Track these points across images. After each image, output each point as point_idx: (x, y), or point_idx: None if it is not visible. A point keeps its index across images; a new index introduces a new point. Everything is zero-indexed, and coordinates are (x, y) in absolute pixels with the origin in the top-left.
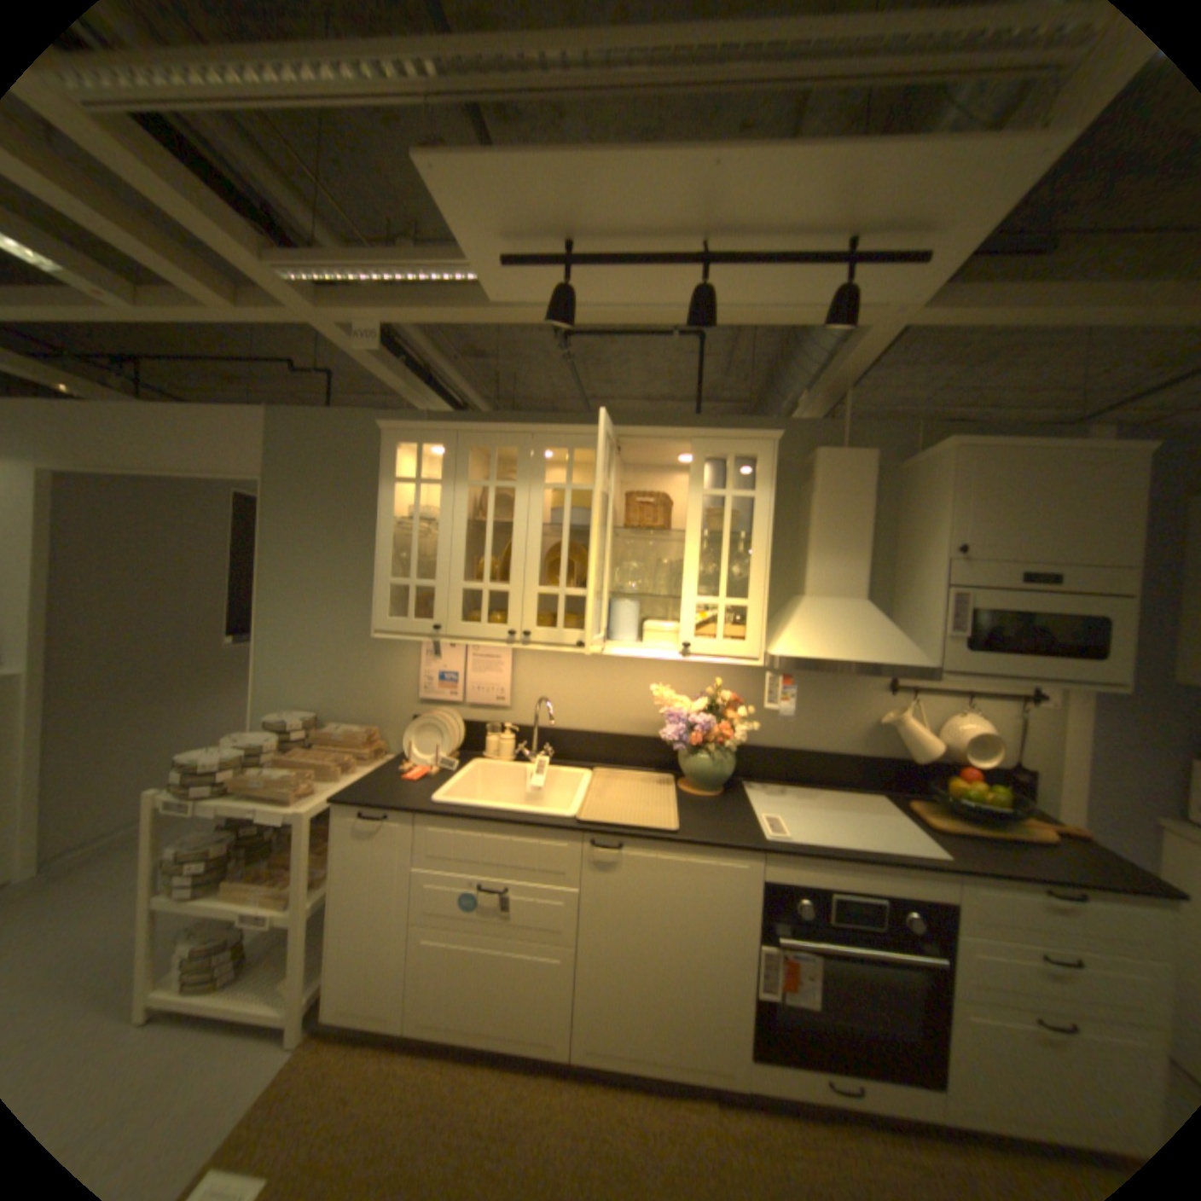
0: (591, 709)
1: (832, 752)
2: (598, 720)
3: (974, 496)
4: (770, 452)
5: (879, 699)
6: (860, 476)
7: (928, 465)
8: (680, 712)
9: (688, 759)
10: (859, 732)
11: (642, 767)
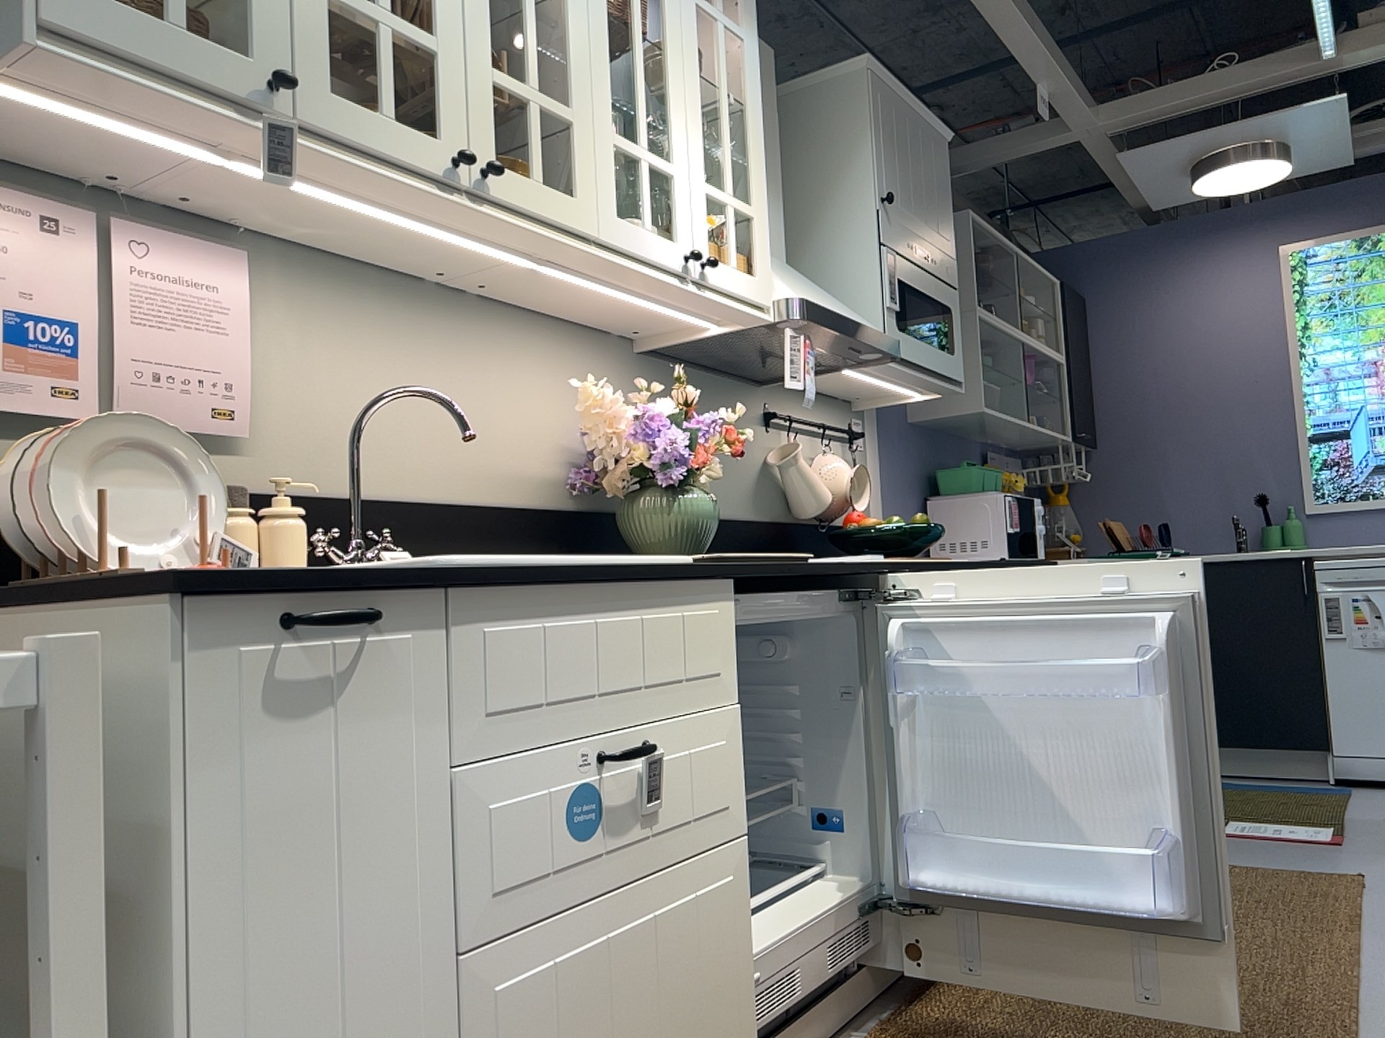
0: (428, 448)
1: (734, 517)
2: (443, 476)
3: (884, 138)
4: None
5: (761, 434)
6: (768, 82)
7: (809, 98)
8: (656, 413)
9: (673, 503)
10: (751, 484)
11: None
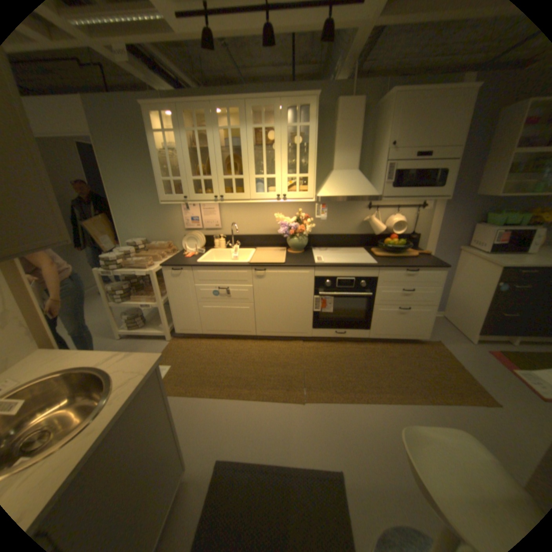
0: (253, 226)
1: (345, 234)
2: (256, 230)
3: (401, 117)
4: (317, 101)
5: (364, 211)
6: (357, 110)
7: (387, 102)
8: (286, 223)
9: (290, 240)
10: (356, 225)
11: (275, 246)
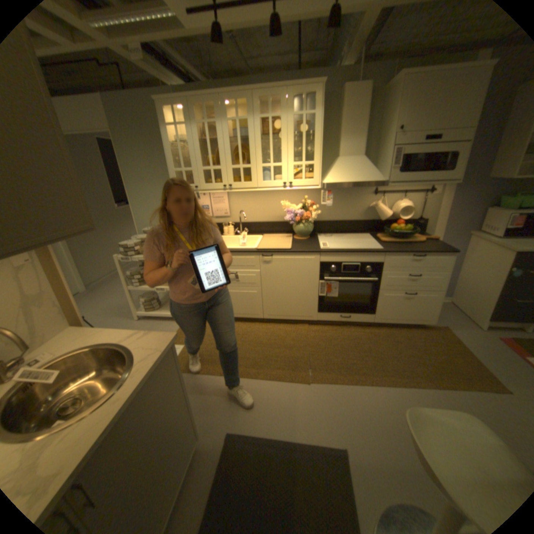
0: (260, 214)
1: (351, 220)
2: (263, 218)
3: (409, 100)
4: (324, 88)
5: (370, 197)
6: (364, 95)
7: (395, 85)
8: (292, 210)
9: (296, 227)
10: (362, 211)
11: (281, 233)
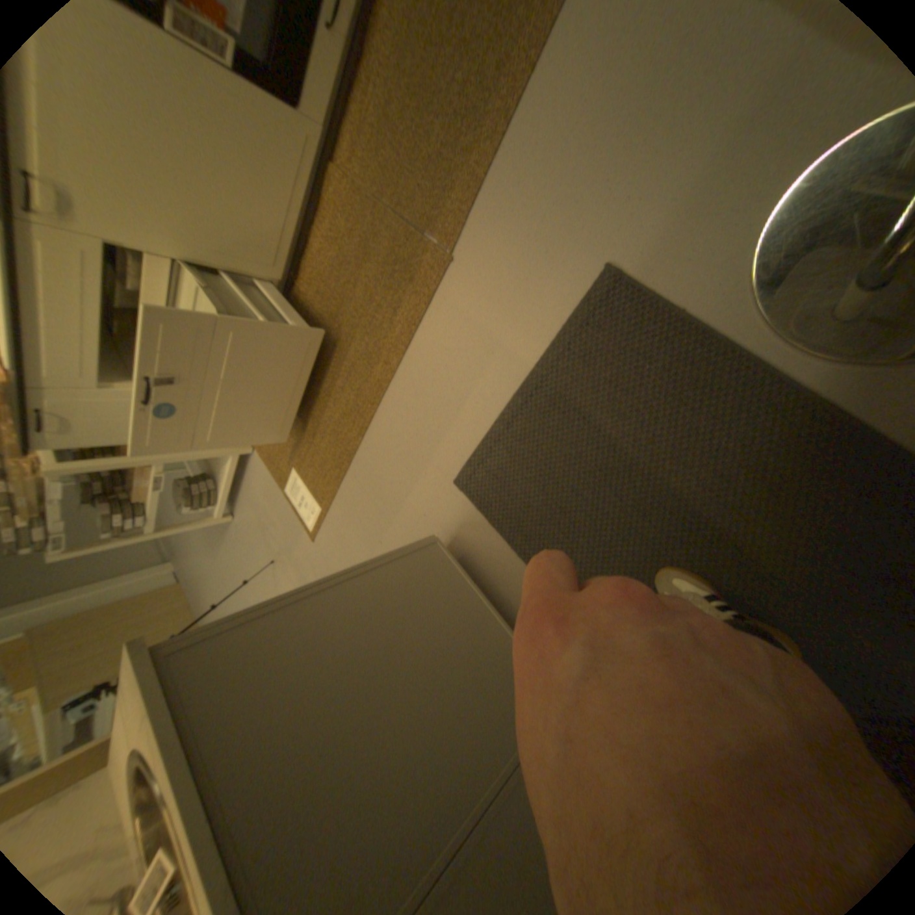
0: None
1: None
2: None
3: None
4: None
5: None
6: None
7: None
8: None
9: None
10: None
11: None
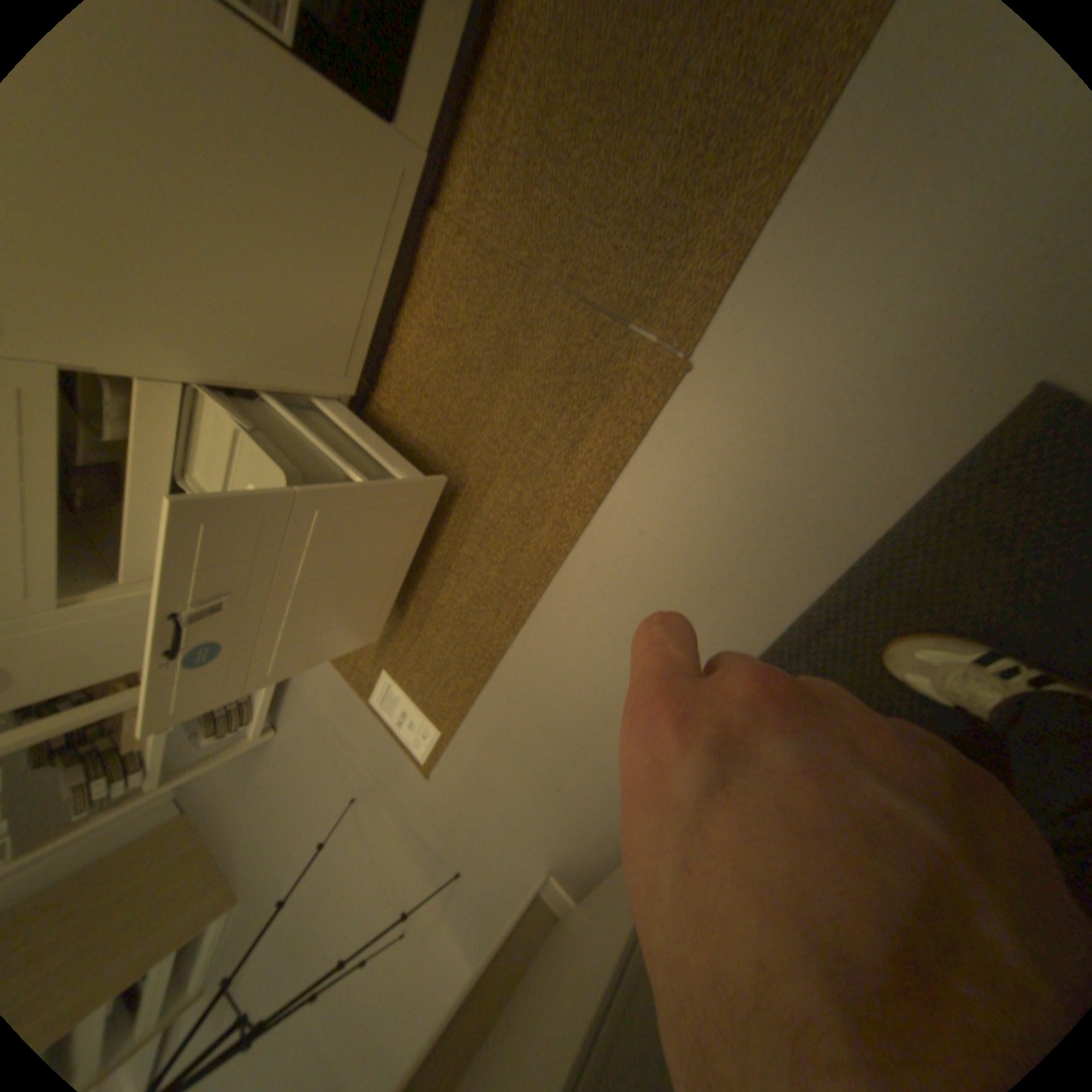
0: None
1: None
2: None
3: None
4: None
5: None
6: None
7: None
8: None
9: None
10: None
11: None
